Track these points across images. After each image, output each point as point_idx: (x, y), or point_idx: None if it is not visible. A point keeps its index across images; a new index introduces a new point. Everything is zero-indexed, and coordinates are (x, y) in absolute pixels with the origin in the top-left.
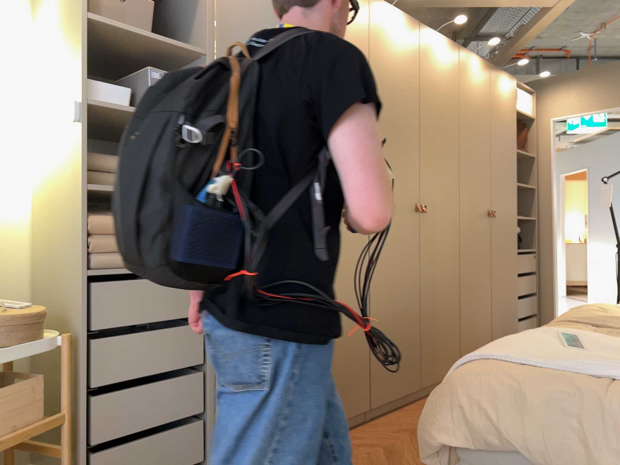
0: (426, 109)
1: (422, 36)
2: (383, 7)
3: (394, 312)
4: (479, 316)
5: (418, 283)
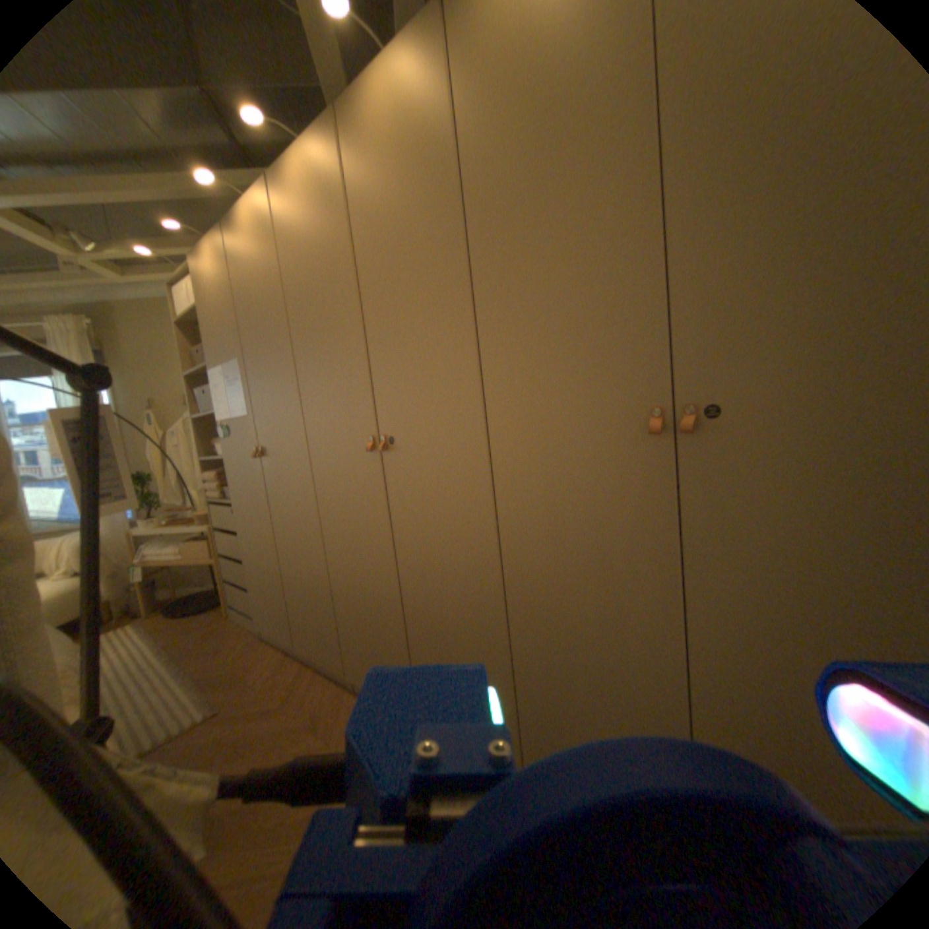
0: (366, 259)
1: (339, 125)
2: (278, 167)
3: (356, 588)
4: (597, 710)
5: (389, 563)
